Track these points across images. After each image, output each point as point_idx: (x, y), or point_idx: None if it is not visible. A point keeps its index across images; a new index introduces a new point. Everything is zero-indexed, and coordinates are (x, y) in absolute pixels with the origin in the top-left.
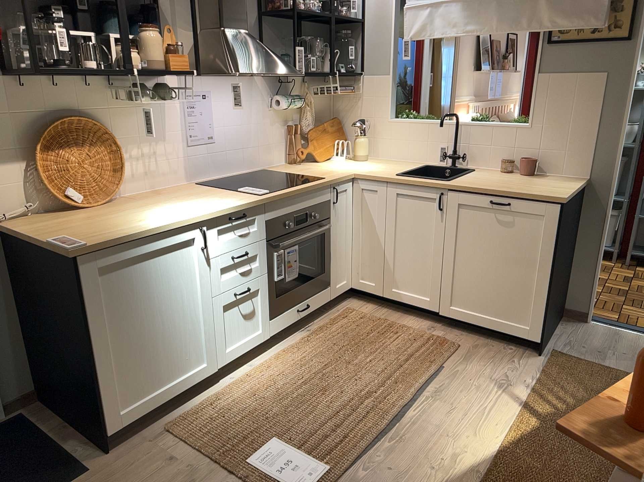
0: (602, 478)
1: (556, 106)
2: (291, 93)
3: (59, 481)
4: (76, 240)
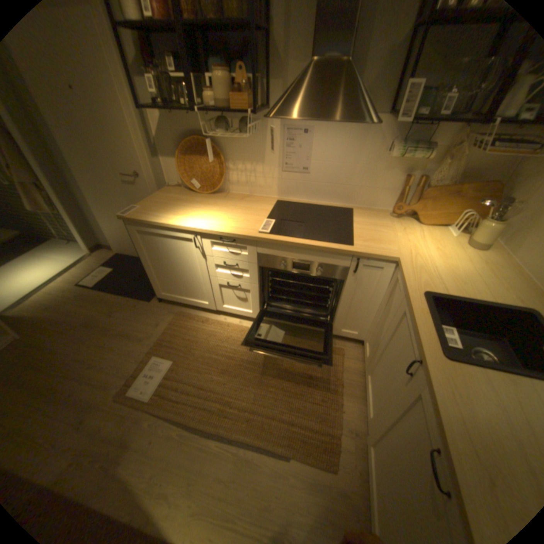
0: None
1: None
2: (434, 138)
3: (142, 297)
4: (129, 211)
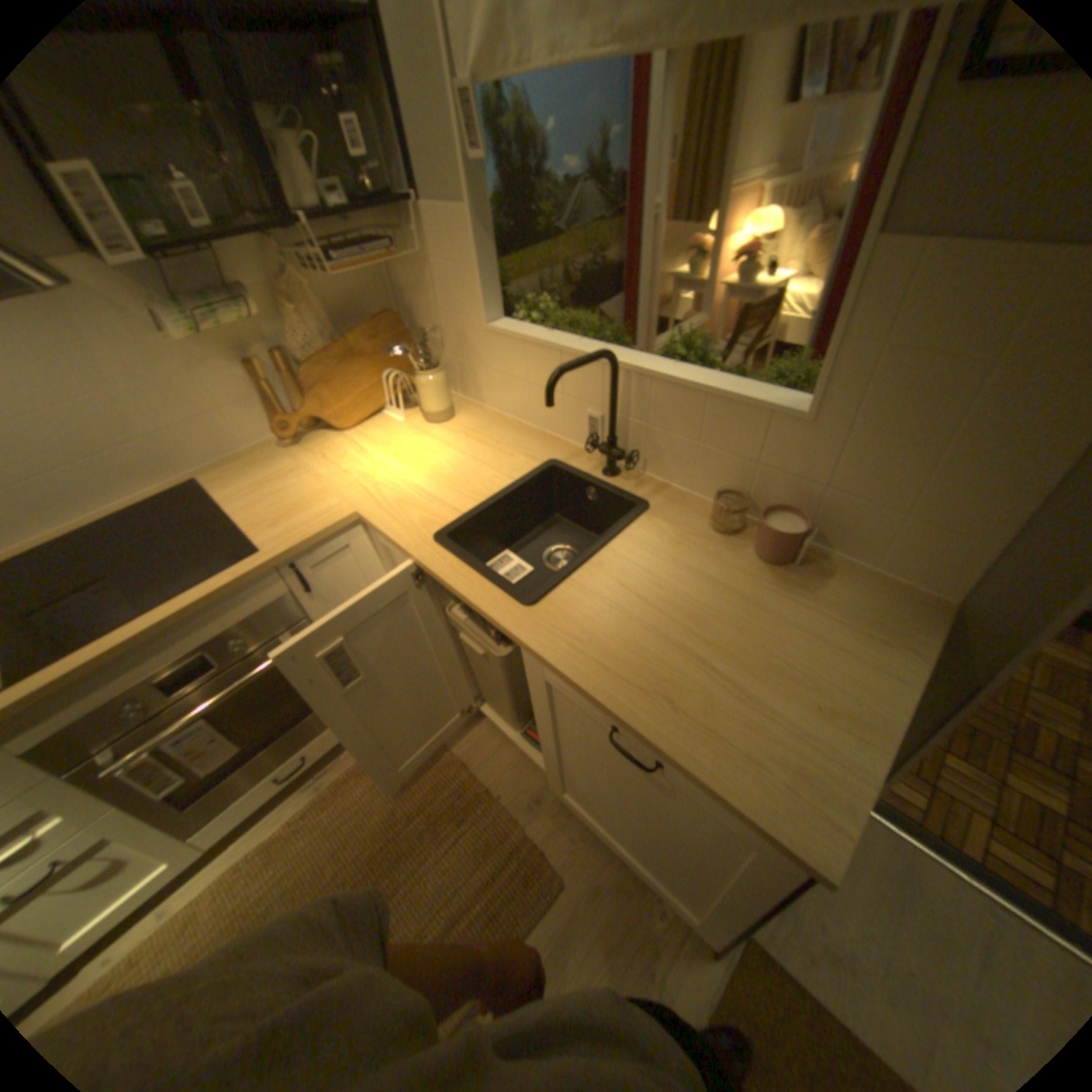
0: None
1: (915, 373)
2: (225, 274)
3: None
4: None
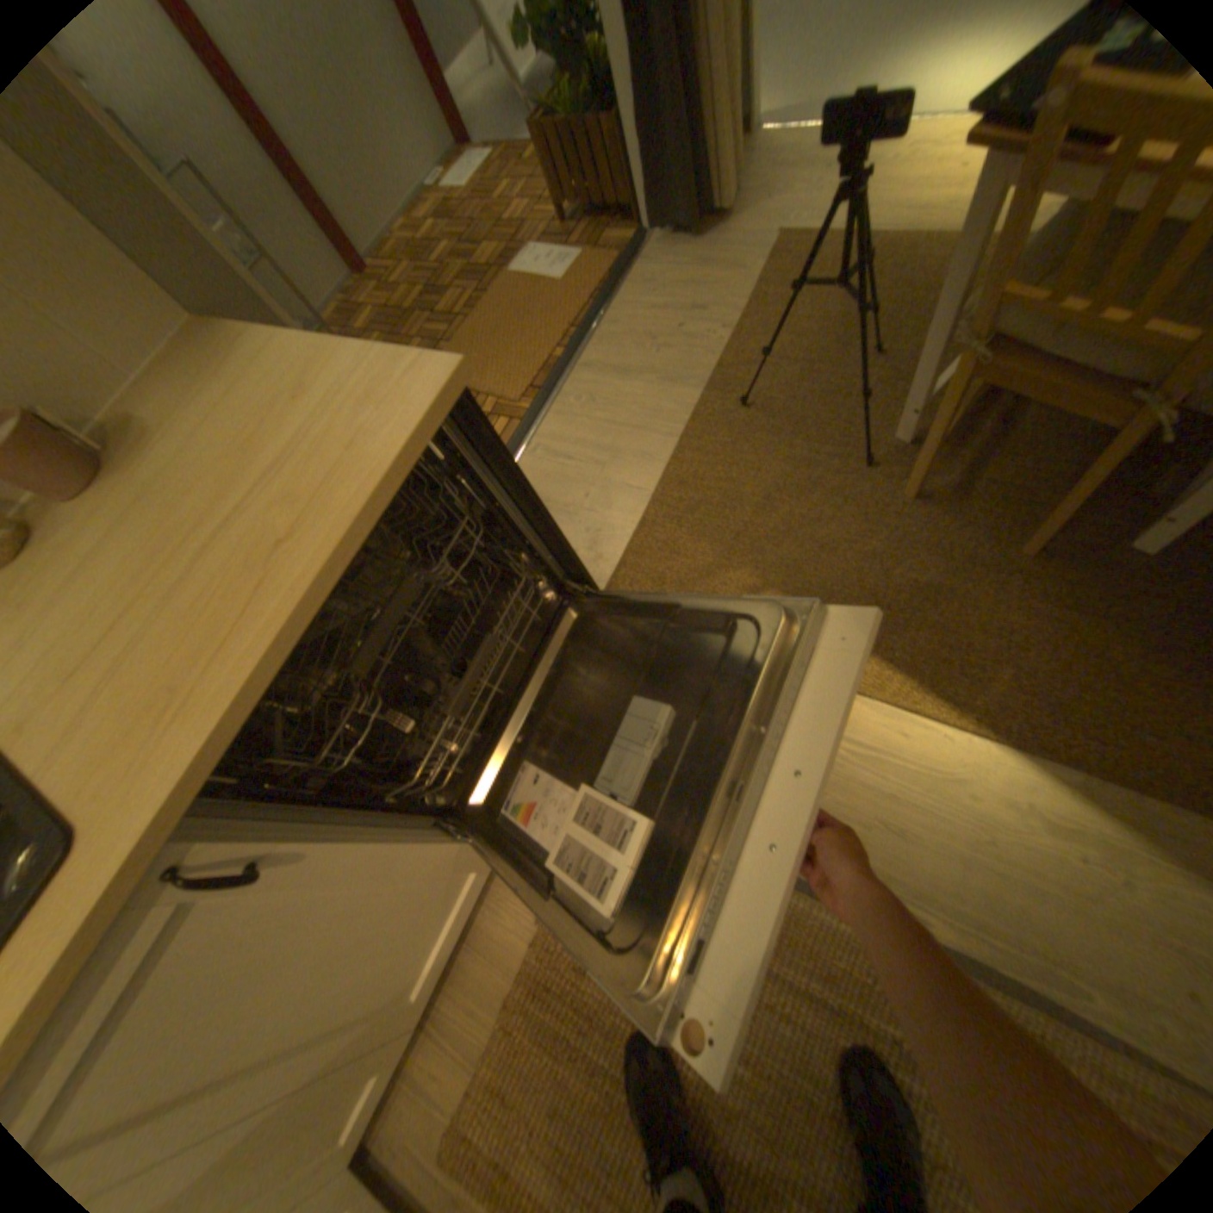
0: (989, 587)
1: None
2: None
3: None
4: None
